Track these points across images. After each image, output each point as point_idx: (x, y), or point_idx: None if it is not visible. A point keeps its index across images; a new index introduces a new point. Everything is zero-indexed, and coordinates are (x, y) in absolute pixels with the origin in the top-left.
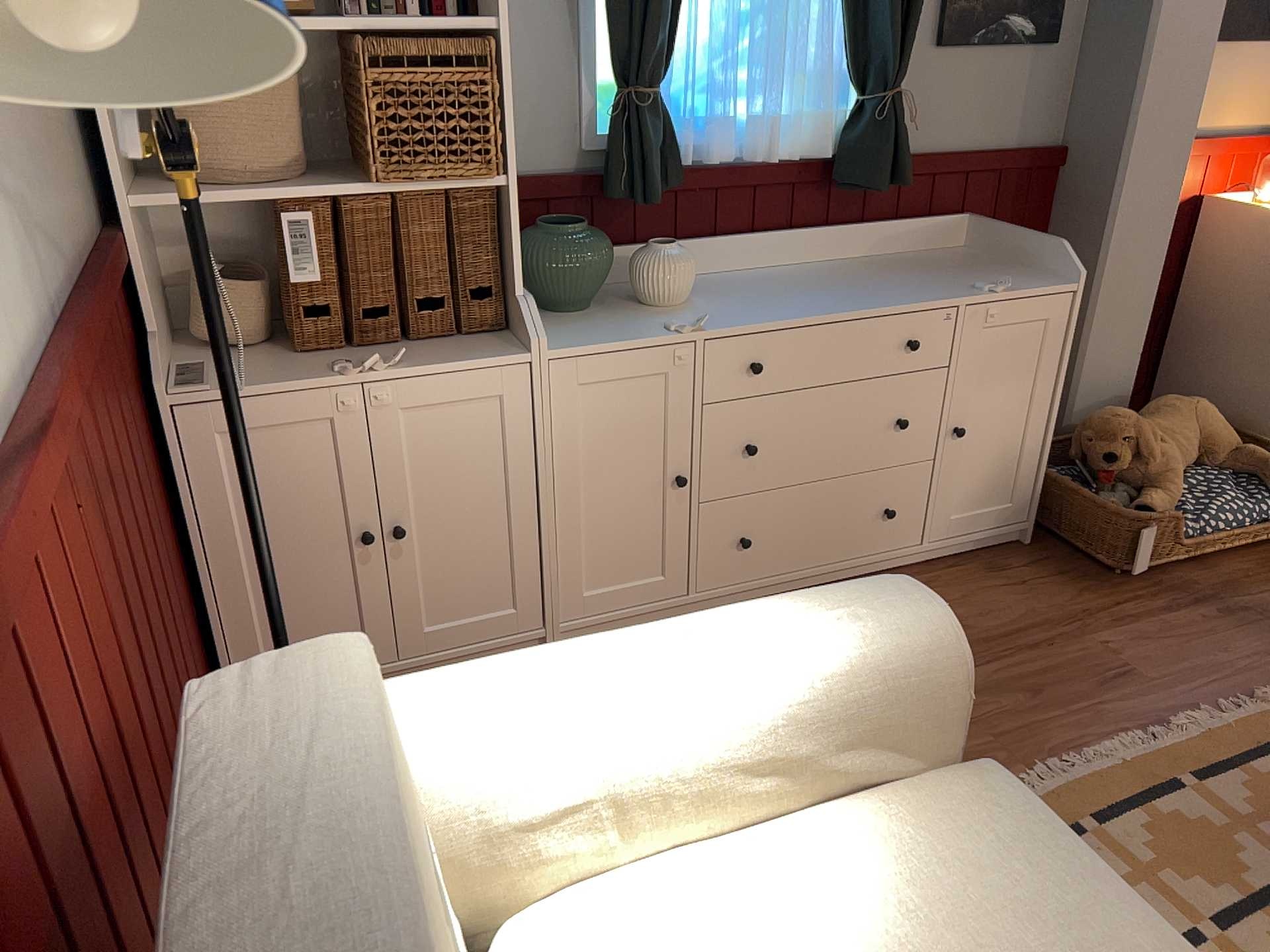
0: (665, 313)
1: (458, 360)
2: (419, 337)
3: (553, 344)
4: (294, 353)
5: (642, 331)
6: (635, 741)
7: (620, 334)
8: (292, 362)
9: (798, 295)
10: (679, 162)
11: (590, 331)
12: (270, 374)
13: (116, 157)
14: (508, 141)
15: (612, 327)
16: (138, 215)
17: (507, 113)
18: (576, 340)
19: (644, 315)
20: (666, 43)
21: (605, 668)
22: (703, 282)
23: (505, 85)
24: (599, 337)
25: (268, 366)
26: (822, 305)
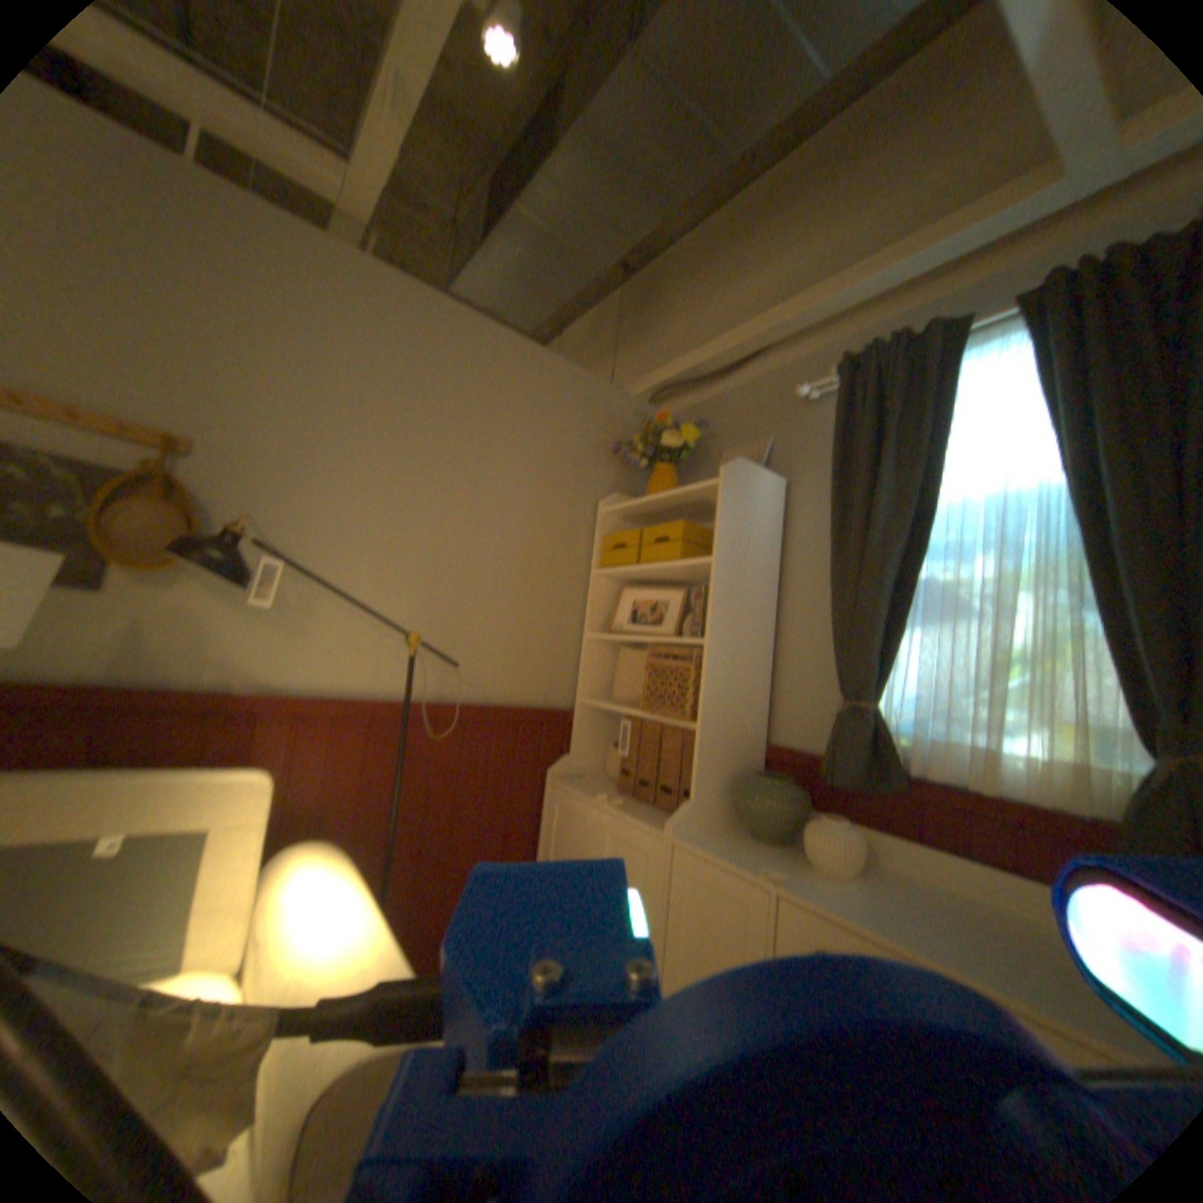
0: (805, 873)
1: (642, 822)
2: (662, 809)
3: (692, 841)
4: (617, 791)
5: (750, 866)
6: (281, 942)
7: (735, 859)
8: (606, 793)
9: (961, 937)
10: (906, 770)
11: (730, 850)
12: (588, 791)
13: (583, 682)
14: (704, 704)
15: (745, 856)
16: (598, 710)
17: (705, 689)
18: (705, 846)
19: (788, 866)
20: (876, 671)
21: (332, 910)
22: (918, 890)
23: (707, 673)
24: (720, 853)
25: (598, 790)
26: (945, 950)
